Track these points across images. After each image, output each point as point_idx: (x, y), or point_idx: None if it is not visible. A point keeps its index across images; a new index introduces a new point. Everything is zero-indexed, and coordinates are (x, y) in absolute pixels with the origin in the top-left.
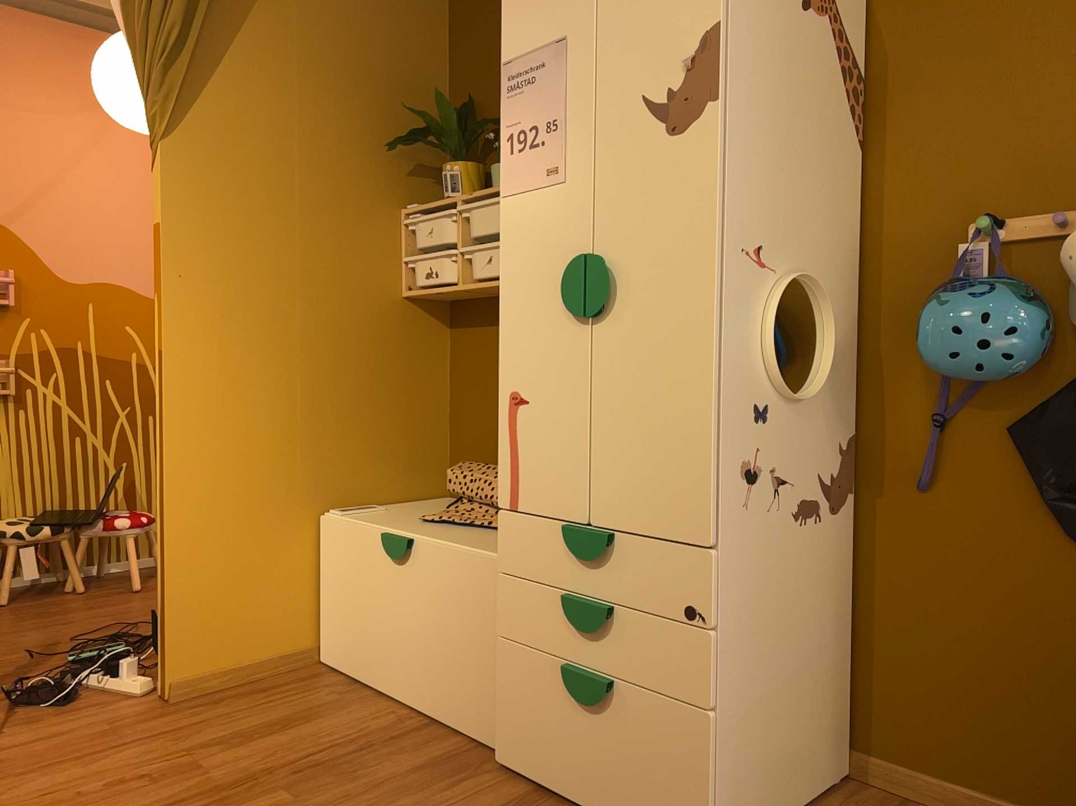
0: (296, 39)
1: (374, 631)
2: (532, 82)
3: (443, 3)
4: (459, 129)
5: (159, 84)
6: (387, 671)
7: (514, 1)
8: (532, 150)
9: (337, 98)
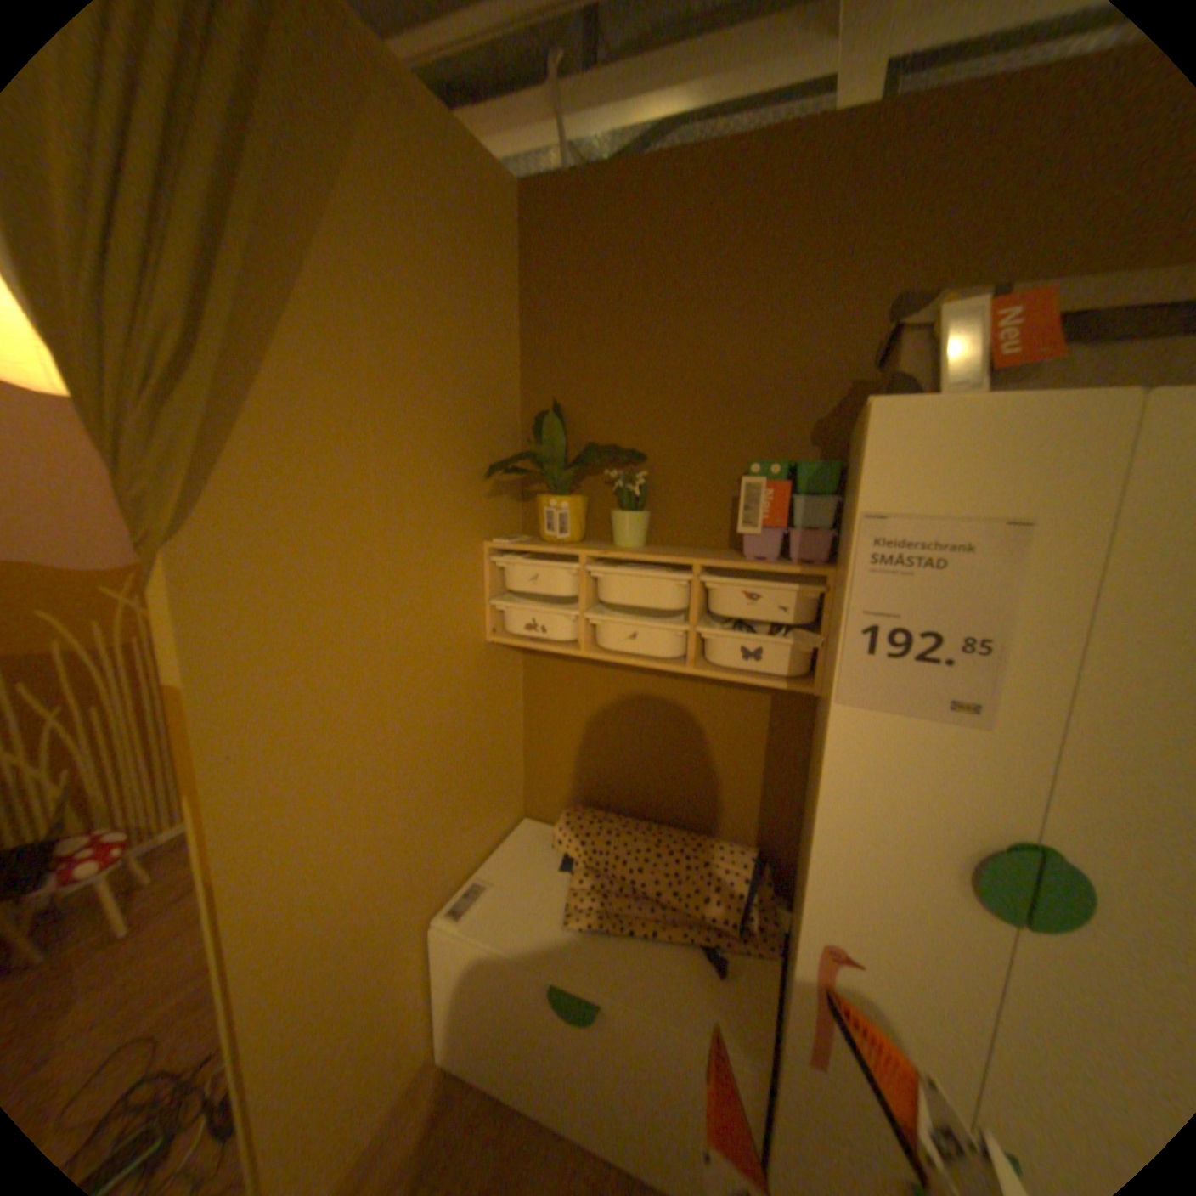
0: (361, 324)
1: (530, 1067)
2: (937, 563)
3: (514, 268)
4: (565, 453)
5: (139, 435)
6: (554, 1109)
7: (906, 418)
8: (921, 662)
9: (416, 413)
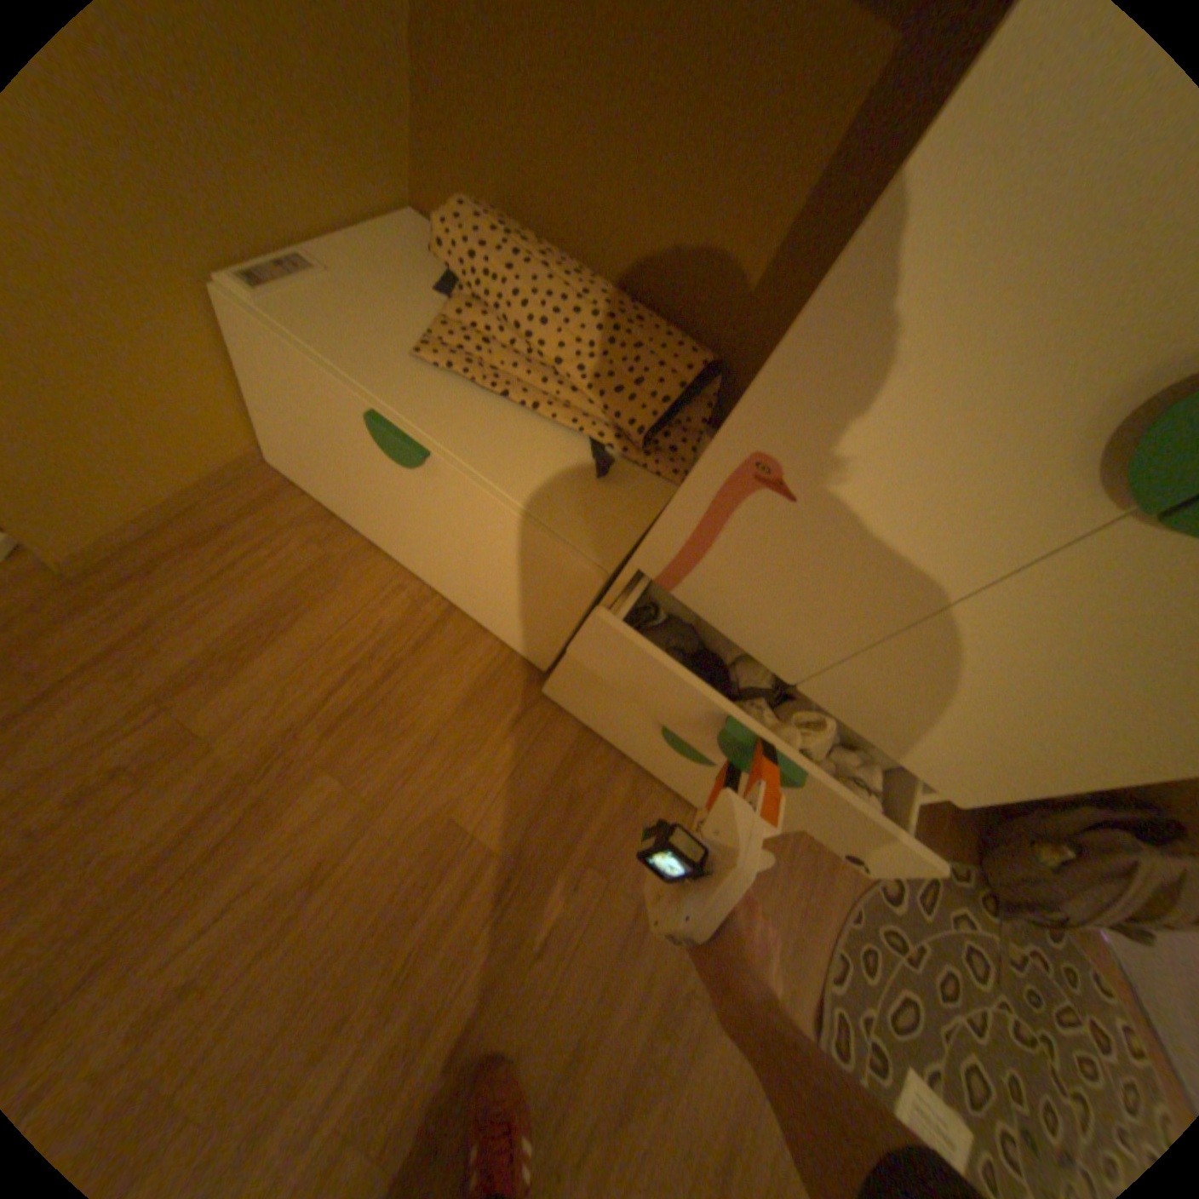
0: None
1: (358, 493)
2: None
3: None
4: None
5: None
6: (385, 537)
7: None
8: None
9: None
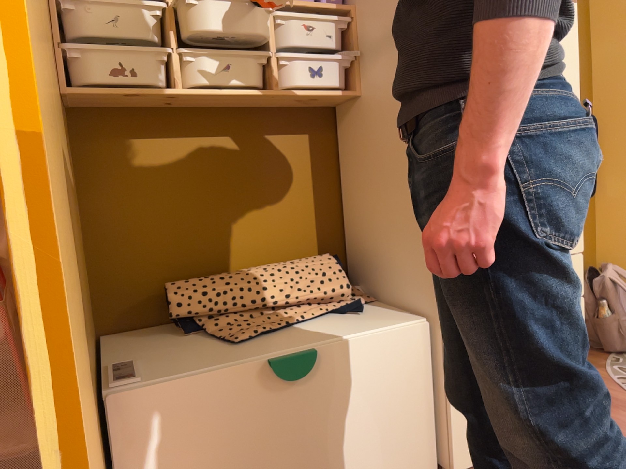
0: None
1: None
2: None
3: None
4: None
5: None
6: None
7: None
8: None
9: None
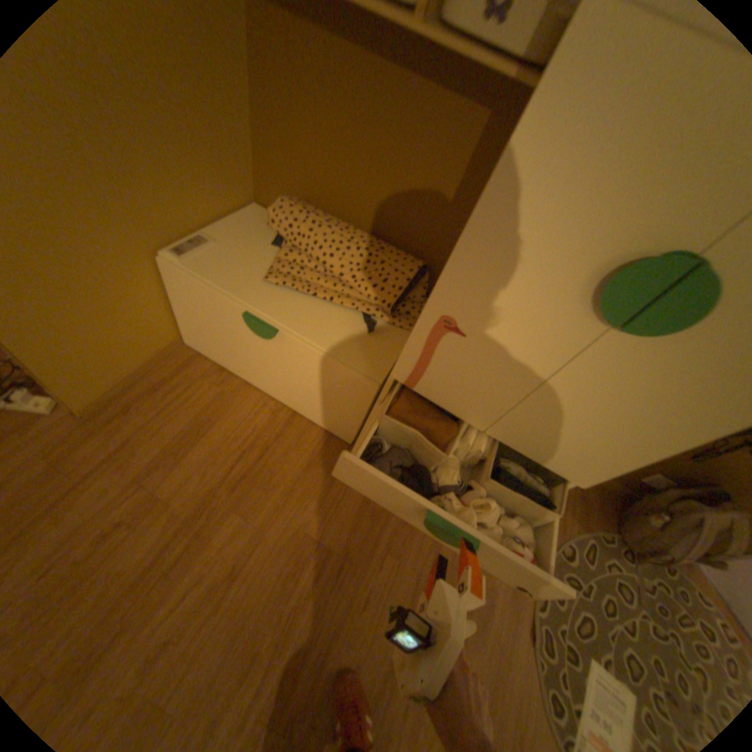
0: None
1: (239, 355)
2: None
3: None
4: None
5: None
6: (254, 377)
7: None
8: None
9: None
